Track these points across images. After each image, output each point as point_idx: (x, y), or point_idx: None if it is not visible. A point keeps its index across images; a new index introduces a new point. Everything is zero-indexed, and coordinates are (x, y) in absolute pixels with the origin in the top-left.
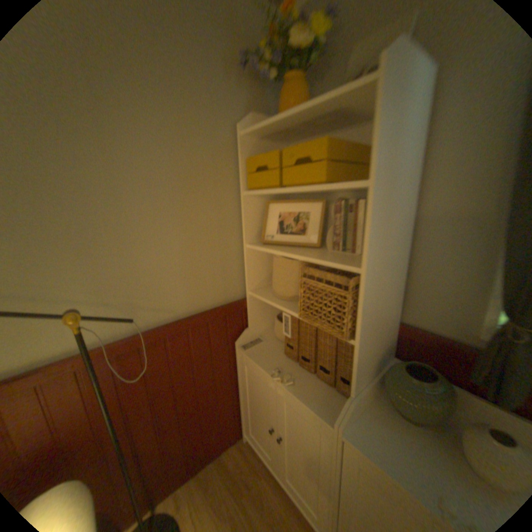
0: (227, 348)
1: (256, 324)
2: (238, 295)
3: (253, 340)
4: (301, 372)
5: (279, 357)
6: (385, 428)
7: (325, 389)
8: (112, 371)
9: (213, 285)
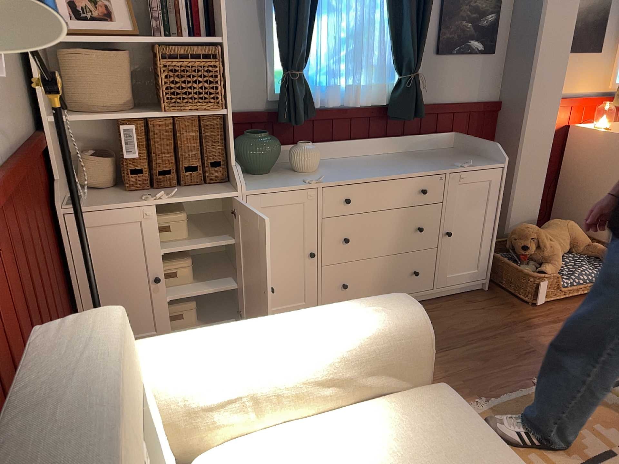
0: (48, 216)
1: (61, 176)
2: (31, 129)
3: (67, 200)
4: (164, 191)
5: (125, 195)
6: (254, 181)
7: (198, 188)
8: (2, 228)
9: (16, 105)
